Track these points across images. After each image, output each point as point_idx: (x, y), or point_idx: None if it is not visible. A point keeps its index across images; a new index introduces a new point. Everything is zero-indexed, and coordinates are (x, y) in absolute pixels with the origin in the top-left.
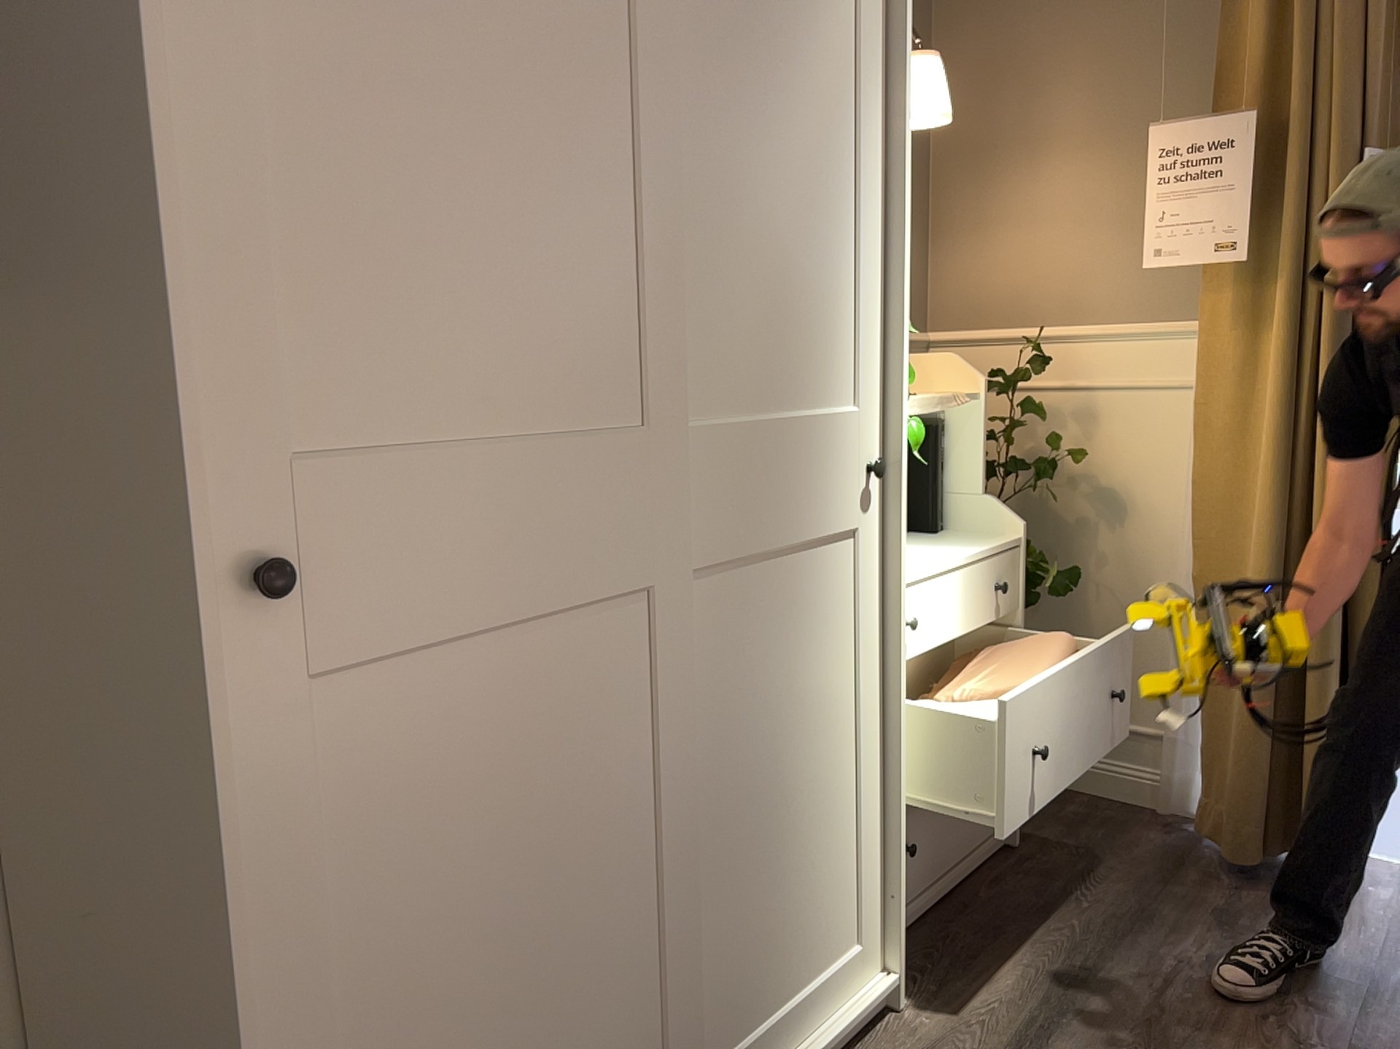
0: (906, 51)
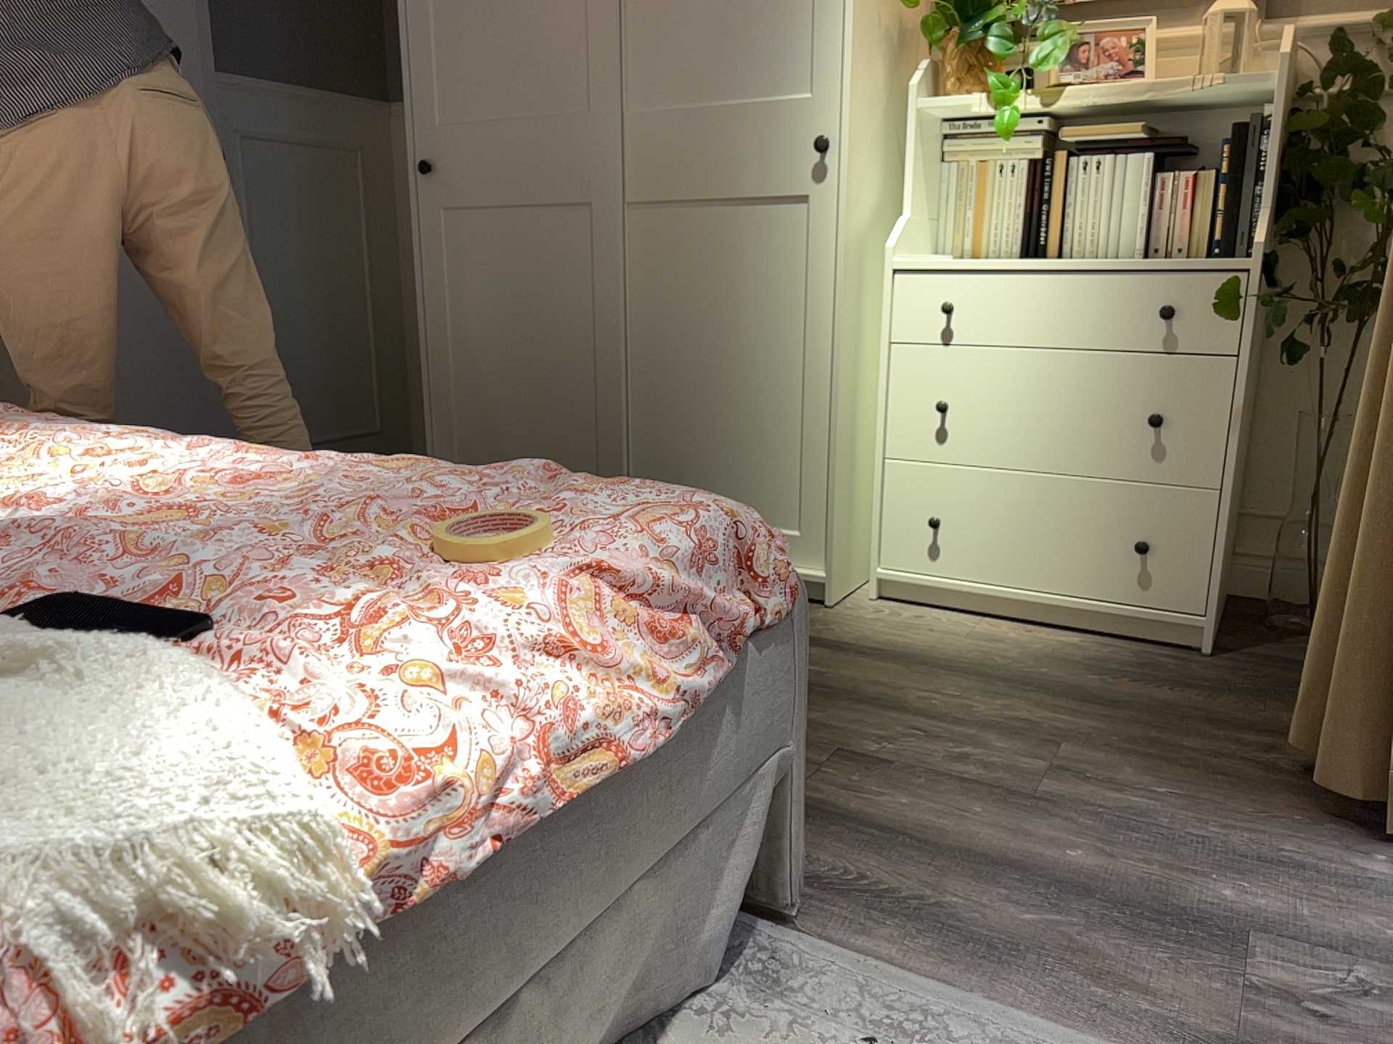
0: None
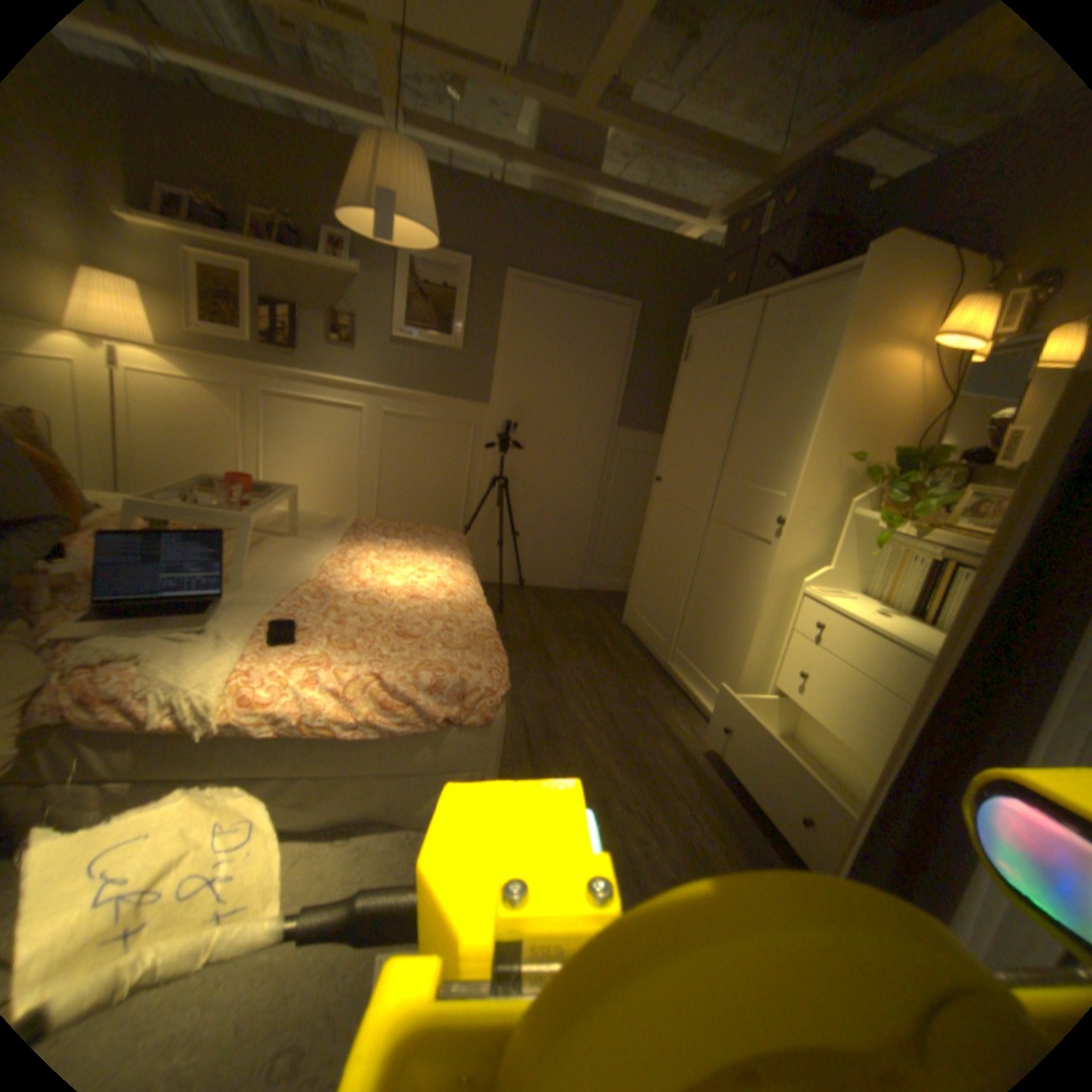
0: (846, 340)
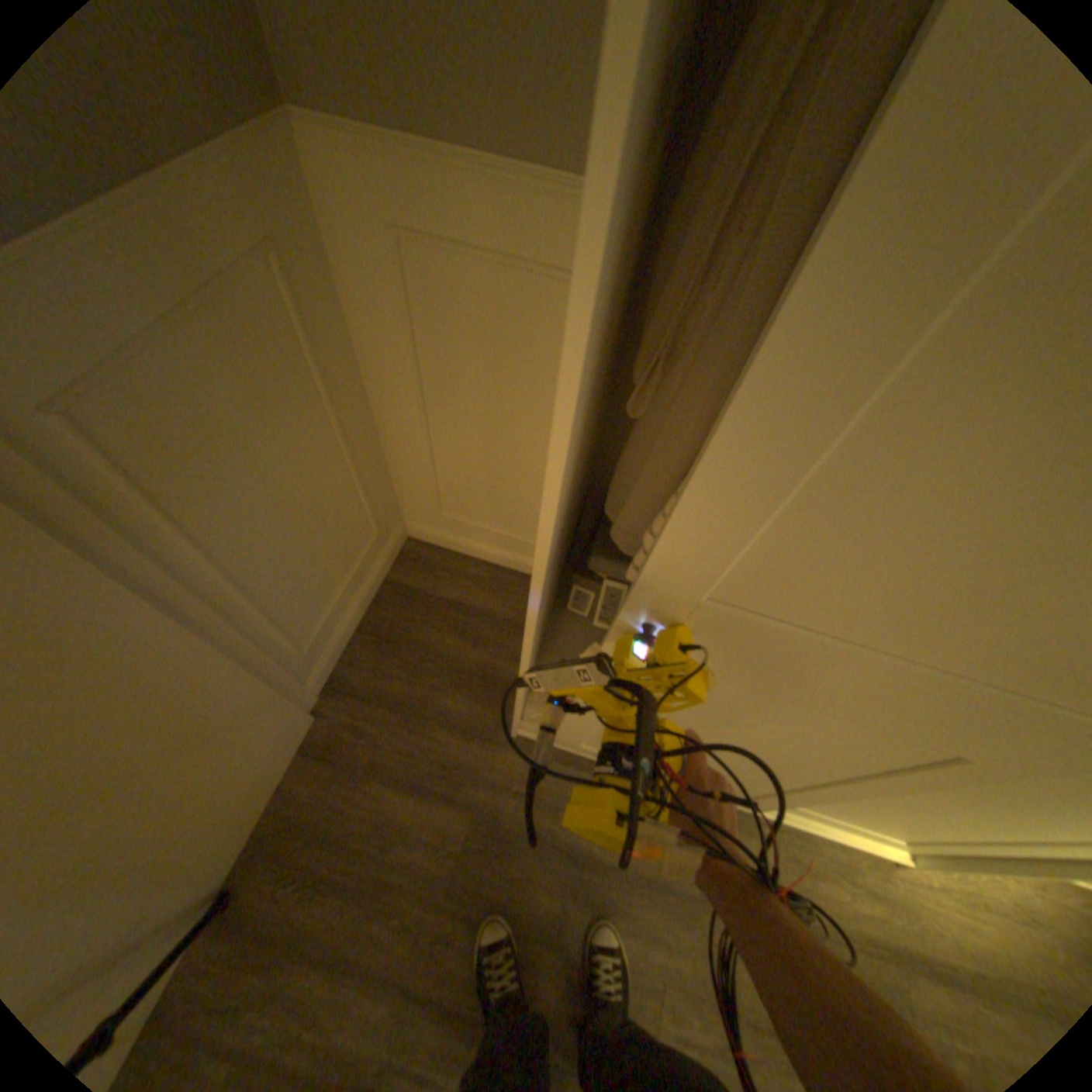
0: None
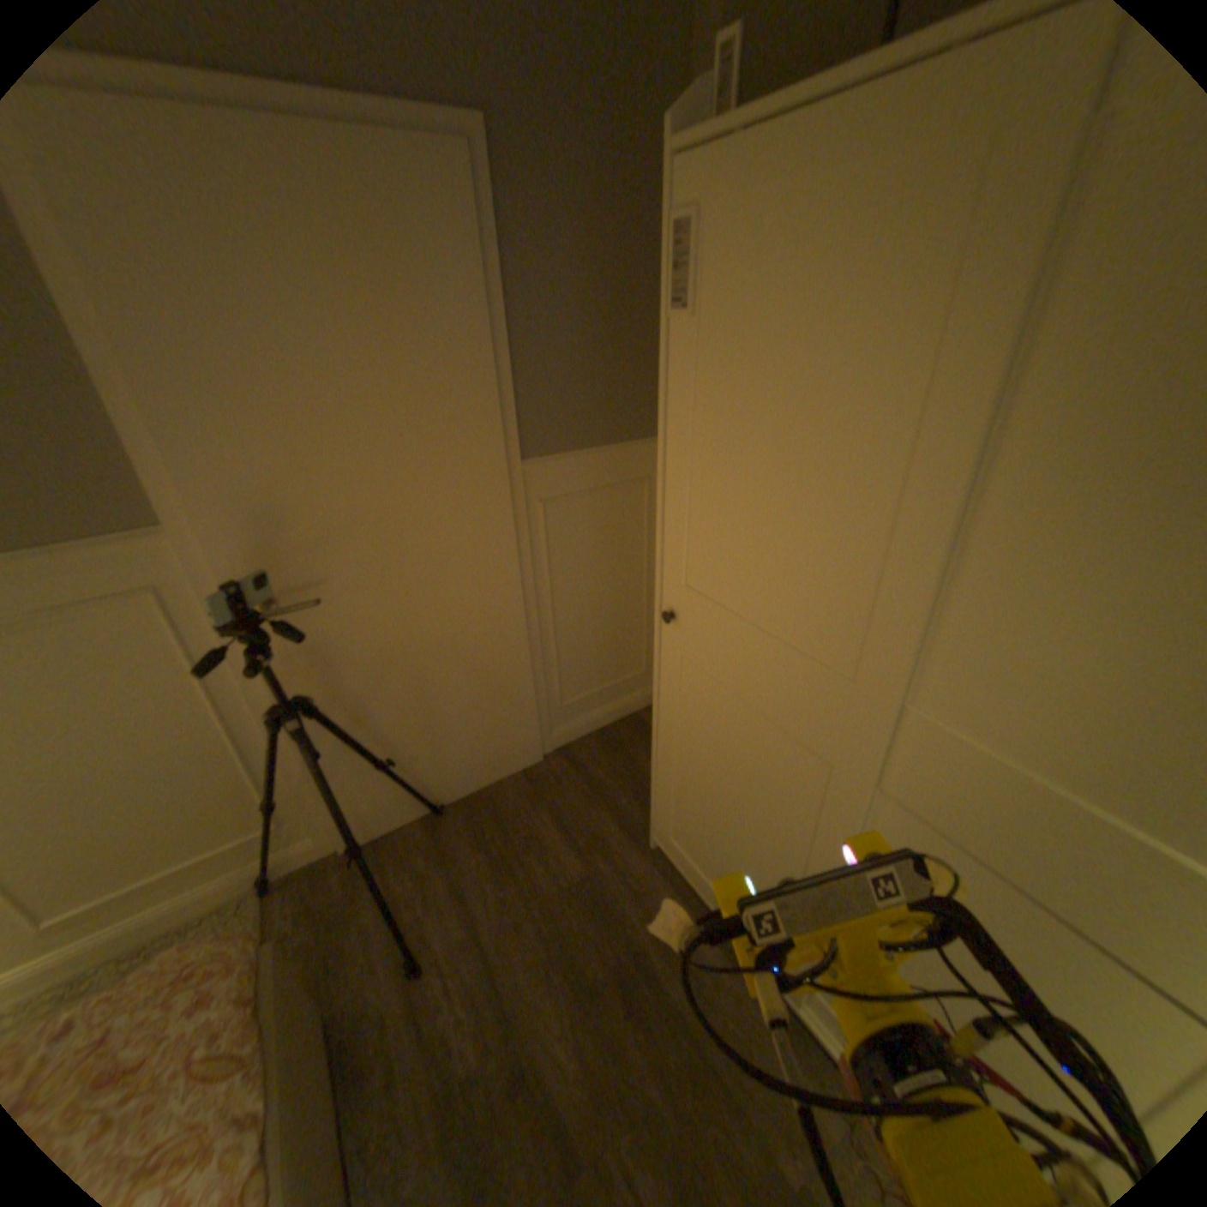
0: None
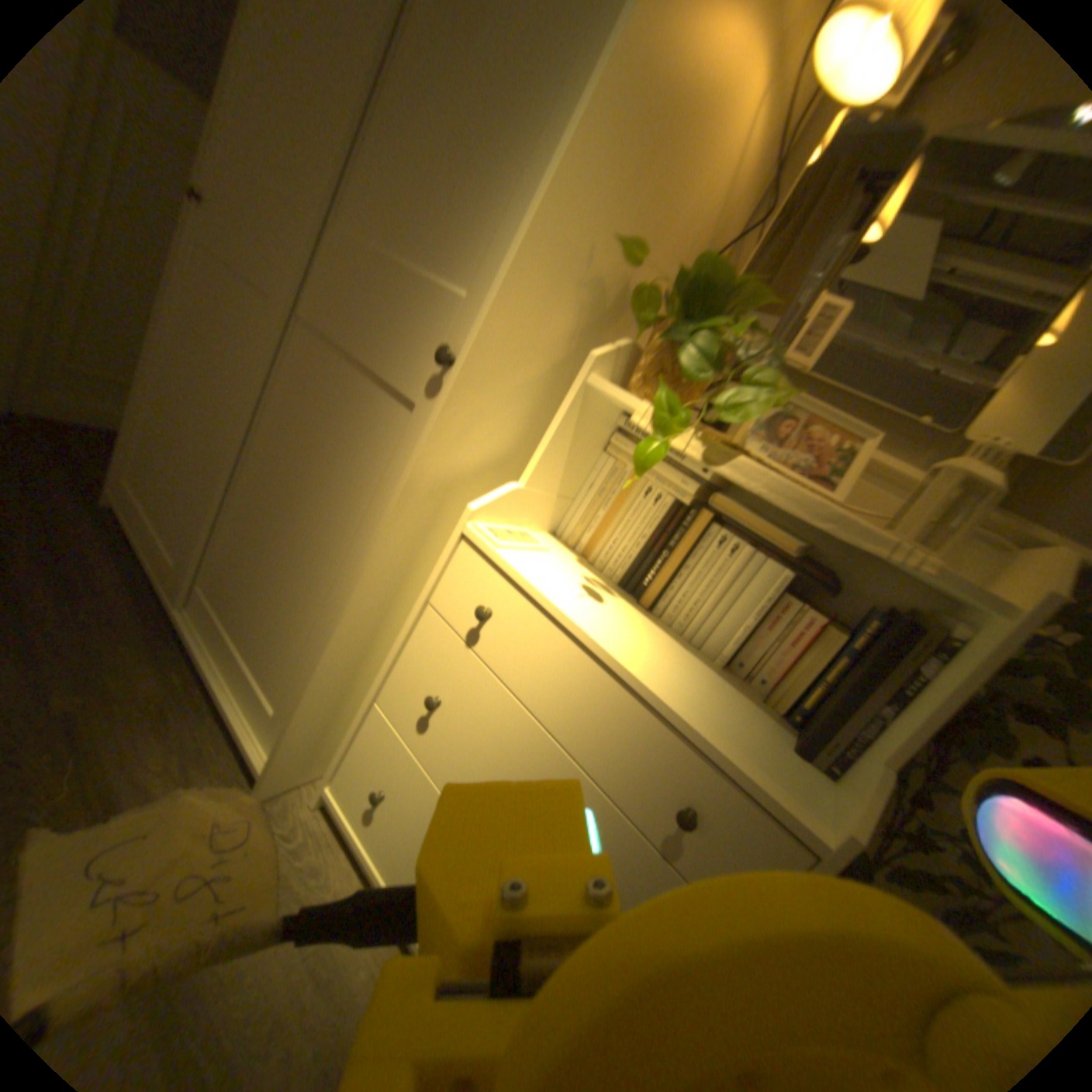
0: None
